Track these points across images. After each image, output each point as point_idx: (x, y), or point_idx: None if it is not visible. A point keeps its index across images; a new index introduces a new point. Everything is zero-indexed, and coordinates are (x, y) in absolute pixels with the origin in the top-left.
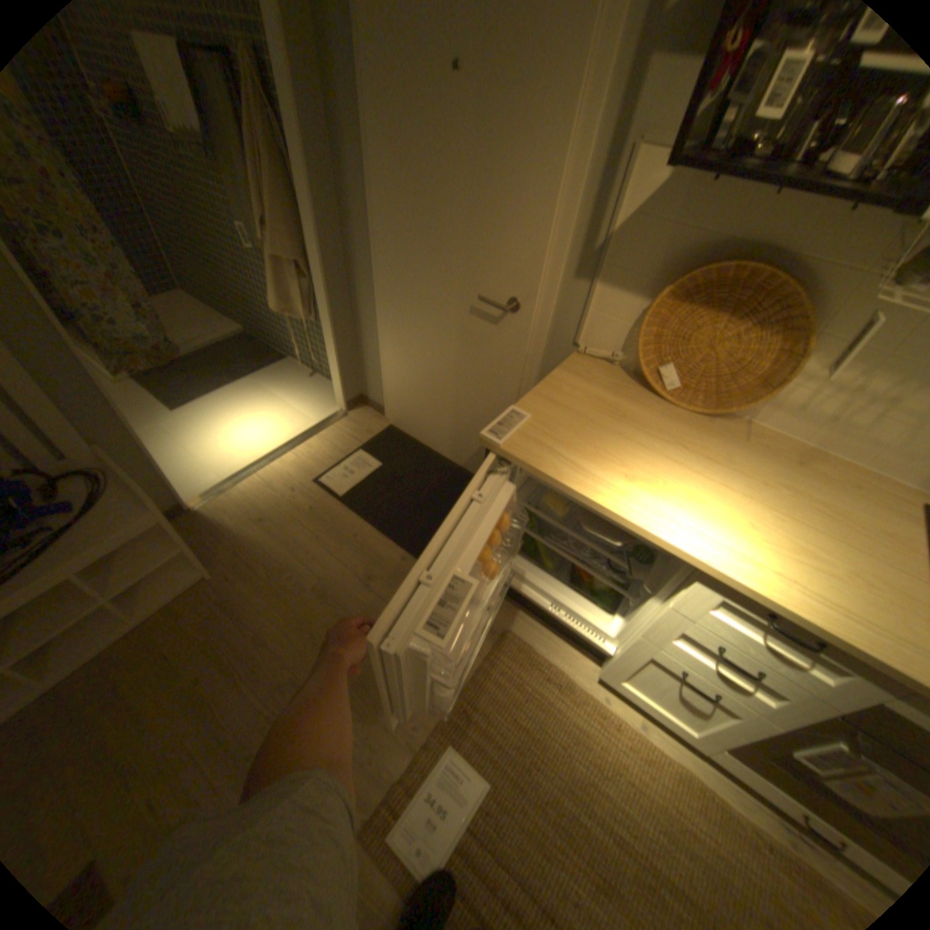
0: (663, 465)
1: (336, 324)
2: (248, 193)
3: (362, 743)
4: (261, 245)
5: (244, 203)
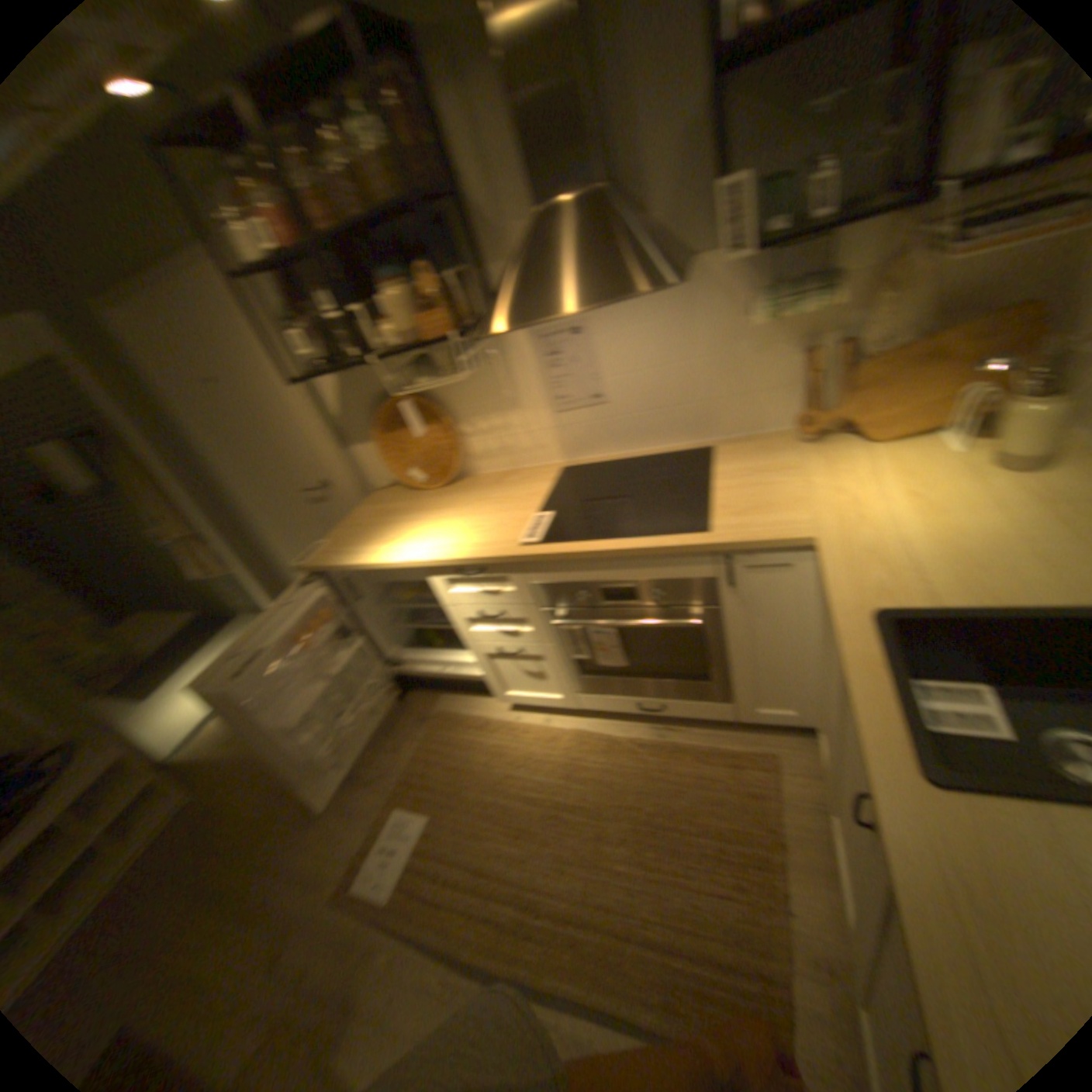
0: (400, 527)
1: (241, 568)
2: (127, 509)
3: (321, 848)
4: (153, 540)
5: (132, 518)
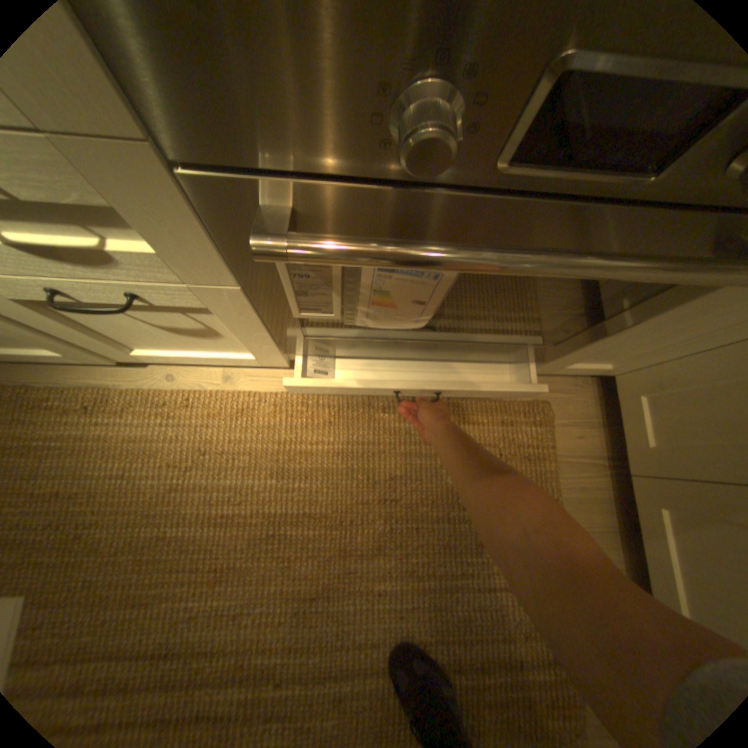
0: None
1: None
2: None
3: None
4: None
5: None
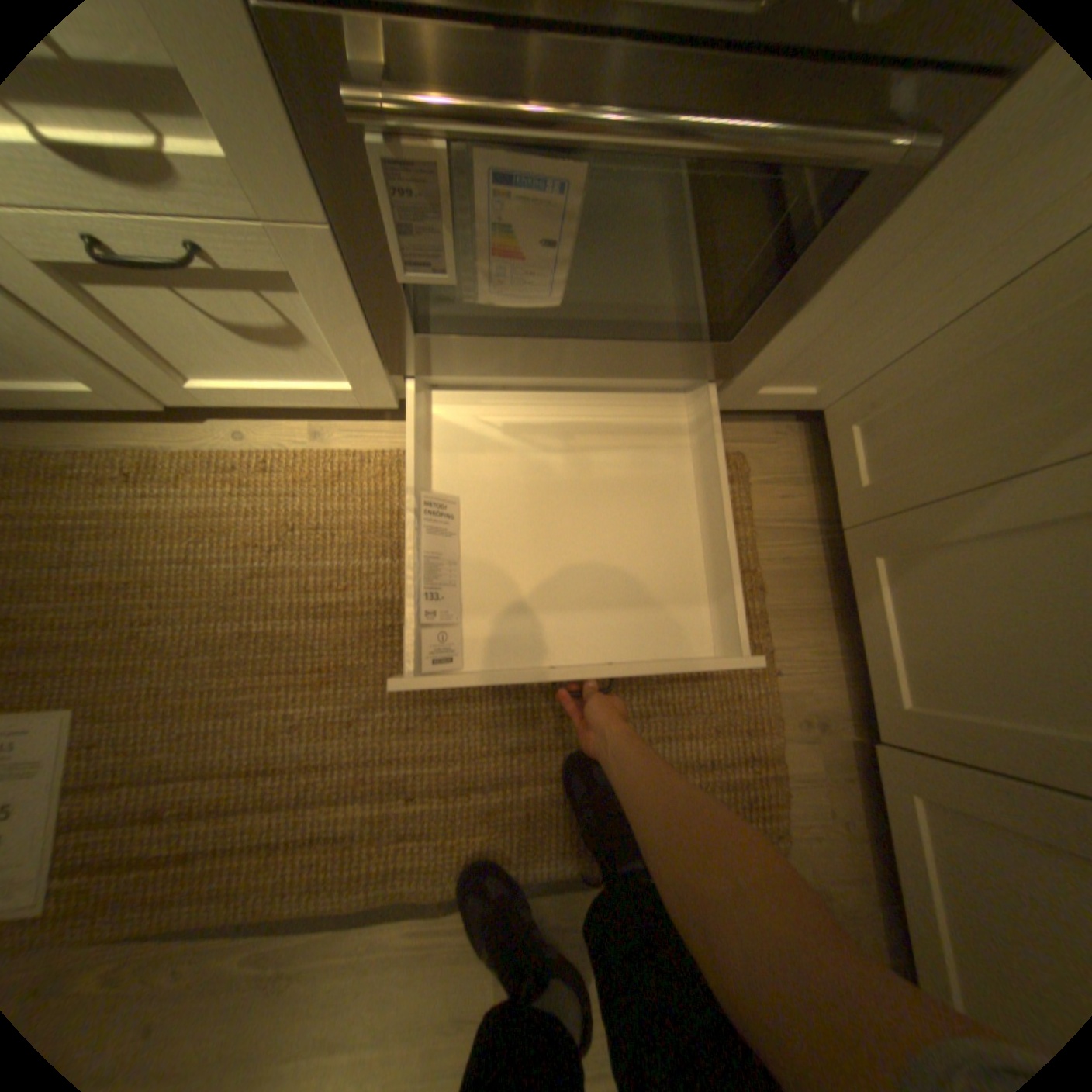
0: None
1: None
2: None
3: None
4: None
5: None
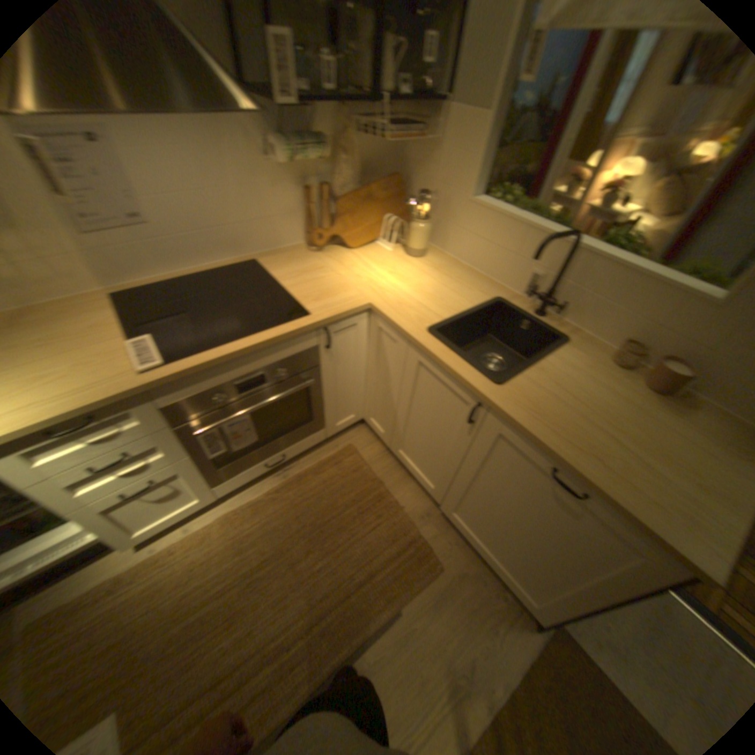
0: None
1: None
2: None
3: None
4: None
5: None
